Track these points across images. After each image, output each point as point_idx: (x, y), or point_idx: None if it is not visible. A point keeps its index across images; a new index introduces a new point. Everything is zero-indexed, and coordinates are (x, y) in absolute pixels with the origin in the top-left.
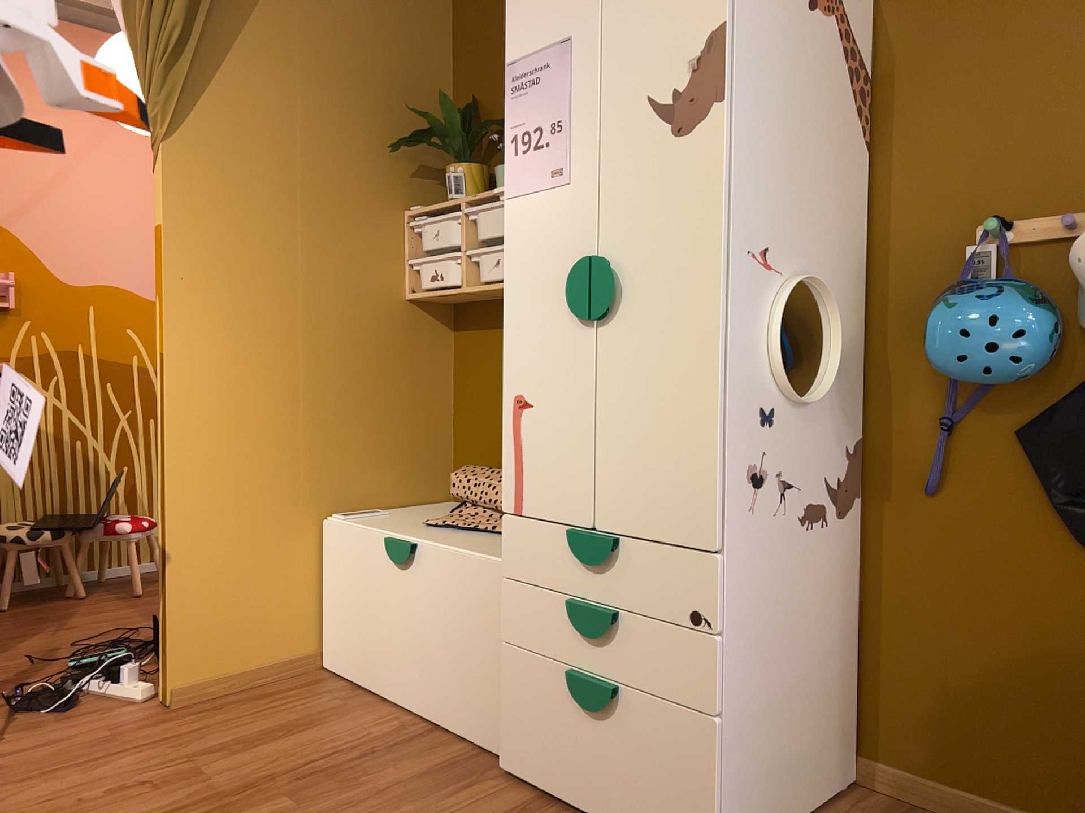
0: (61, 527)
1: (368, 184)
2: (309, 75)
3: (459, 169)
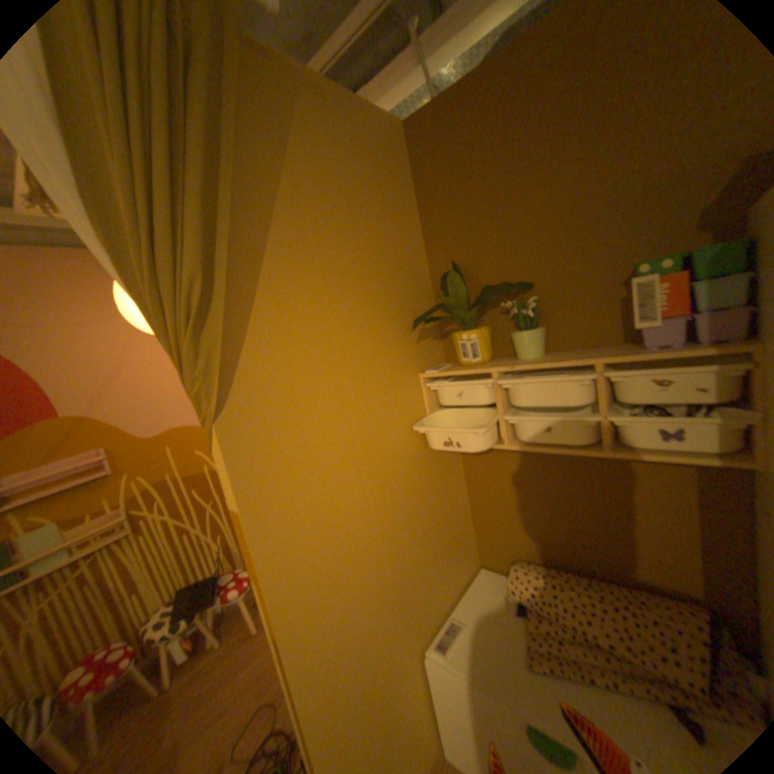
0: (190, 614)
1: (392, 363)
2: (330, 281)
3: (471, 334)
